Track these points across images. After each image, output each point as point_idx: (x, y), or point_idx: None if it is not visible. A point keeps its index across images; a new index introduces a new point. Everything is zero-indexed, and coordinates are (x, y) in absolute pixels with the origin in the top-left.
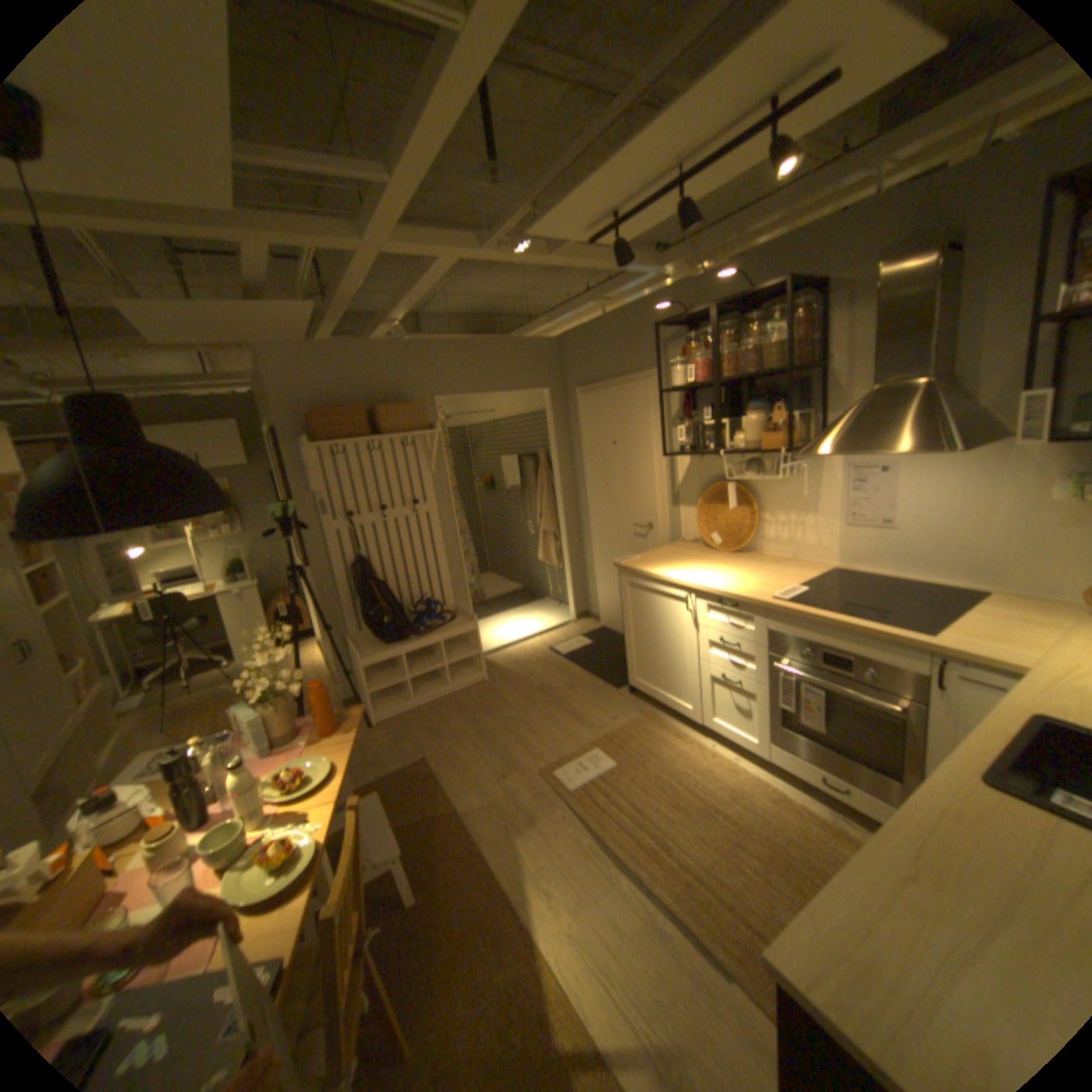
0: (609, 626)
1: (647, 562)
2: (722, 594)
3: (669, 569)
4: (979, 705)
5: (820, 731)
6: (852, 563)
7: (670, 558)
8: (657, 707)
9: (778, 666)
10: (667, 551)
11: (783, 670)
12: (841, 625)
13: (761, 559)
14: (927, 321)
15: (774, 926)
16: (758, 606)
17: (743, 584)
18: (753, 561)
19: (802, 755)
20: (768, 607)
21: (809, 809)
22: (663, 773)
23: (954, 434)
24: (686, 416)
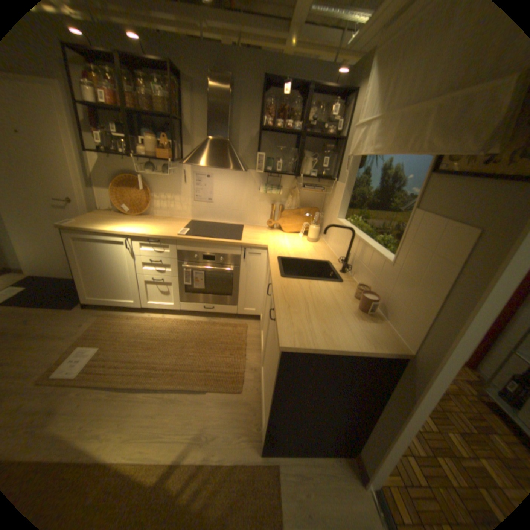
0: (36, 274)
1: (85, 223)
2: (150, 236)
3: (106, 226)
4: (253, 261)
5: (200, 288)
6: (197, 218)
7: (100, 220)
8: (106, 310)
9: (184, 266)
10: (94, 216)
11: (187, 266)
12: (211, 242)
13: (156, 218)
14: (223, 114)
15: (208, 365)
16: (172, 239)
17: (158, 230)
18: (152, 219)
19: (192, 301)
20: (177, 239)
21: (199, 321)
22: (130, 338)
23: (241, 164)
24: (94, 126)
